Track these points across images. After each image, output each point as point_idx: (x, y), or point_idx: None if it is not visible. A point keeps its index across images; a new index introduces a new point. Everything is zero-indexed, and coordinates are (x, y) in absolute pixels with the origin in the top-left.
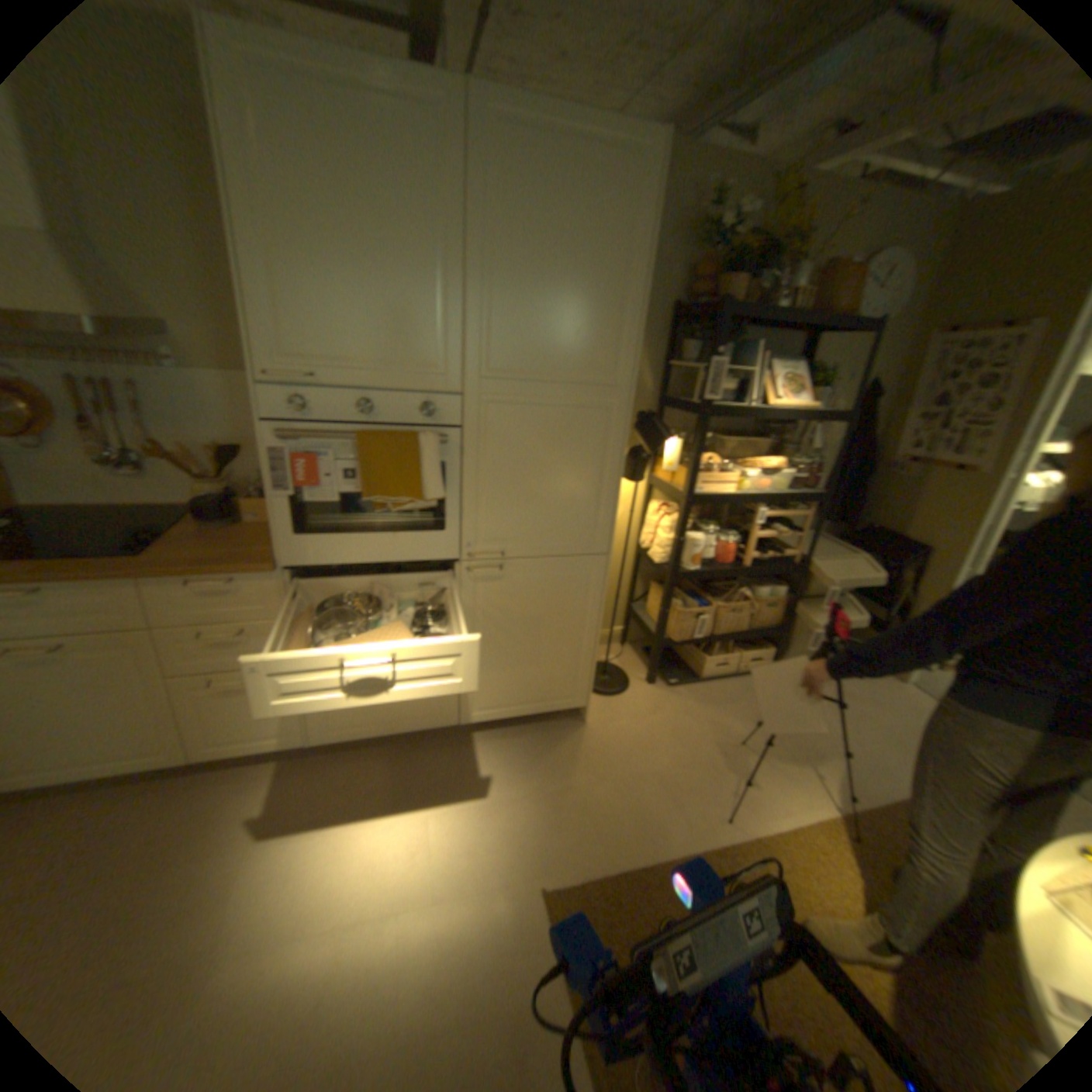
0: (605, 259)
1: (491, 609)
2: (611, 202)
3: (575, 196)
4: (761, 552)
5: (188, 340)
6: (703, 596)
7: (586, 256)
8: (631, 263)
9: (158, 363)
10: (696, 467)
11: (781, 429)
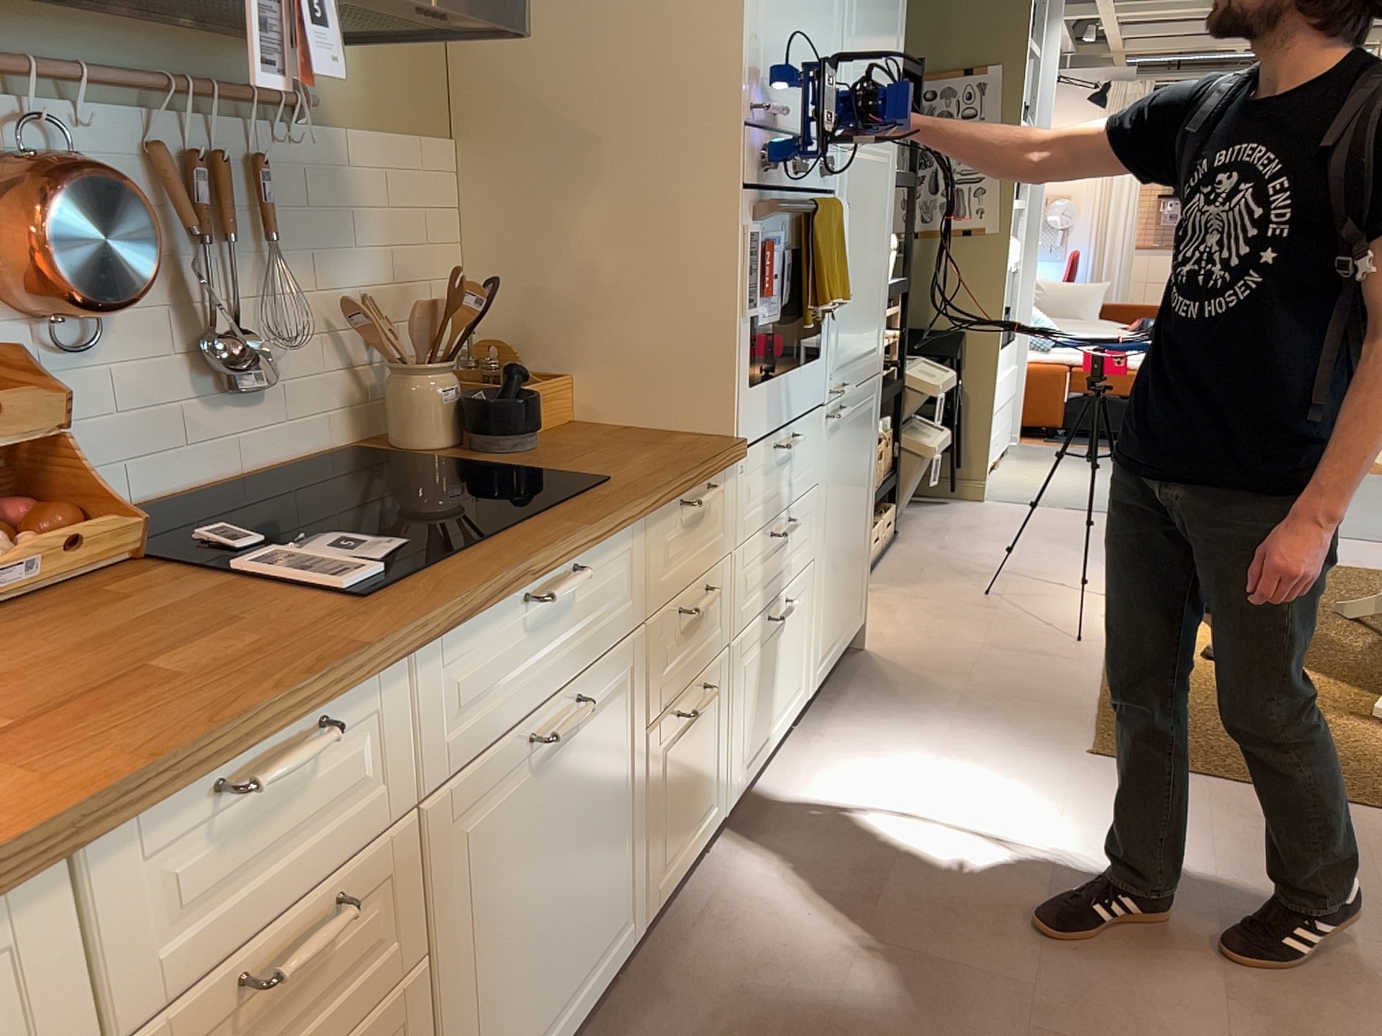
0: None
1: (833, 480)
2: None
3: None
4: None
5: None
6: None
7: None
8: None
9: (290, 120)
10: None
11: None
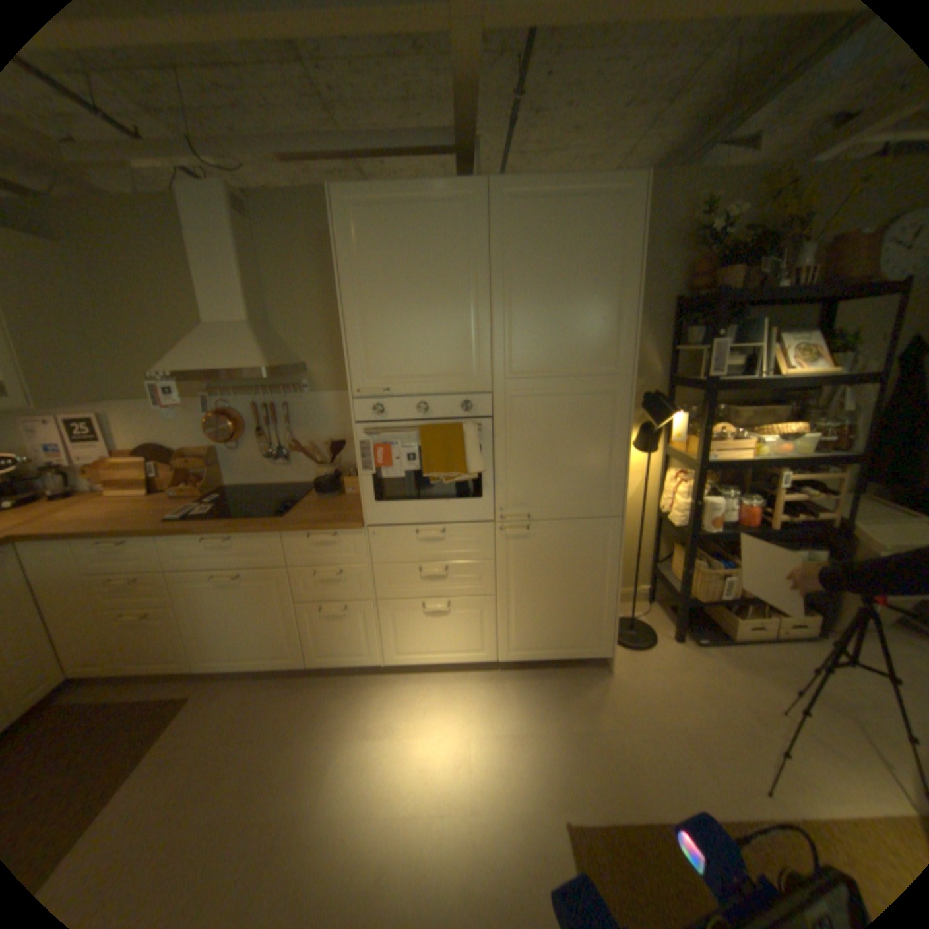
0: (600, 278)
1: (519, 563)
2: (601, 235)
3: (571, 237)
4: (792, 516)
5: (316, 375)
6: (730, 558)
7: (583, 279)
8: (622, 277)
9: (299, 391)
10: (708, 437)
11: (802, 395)
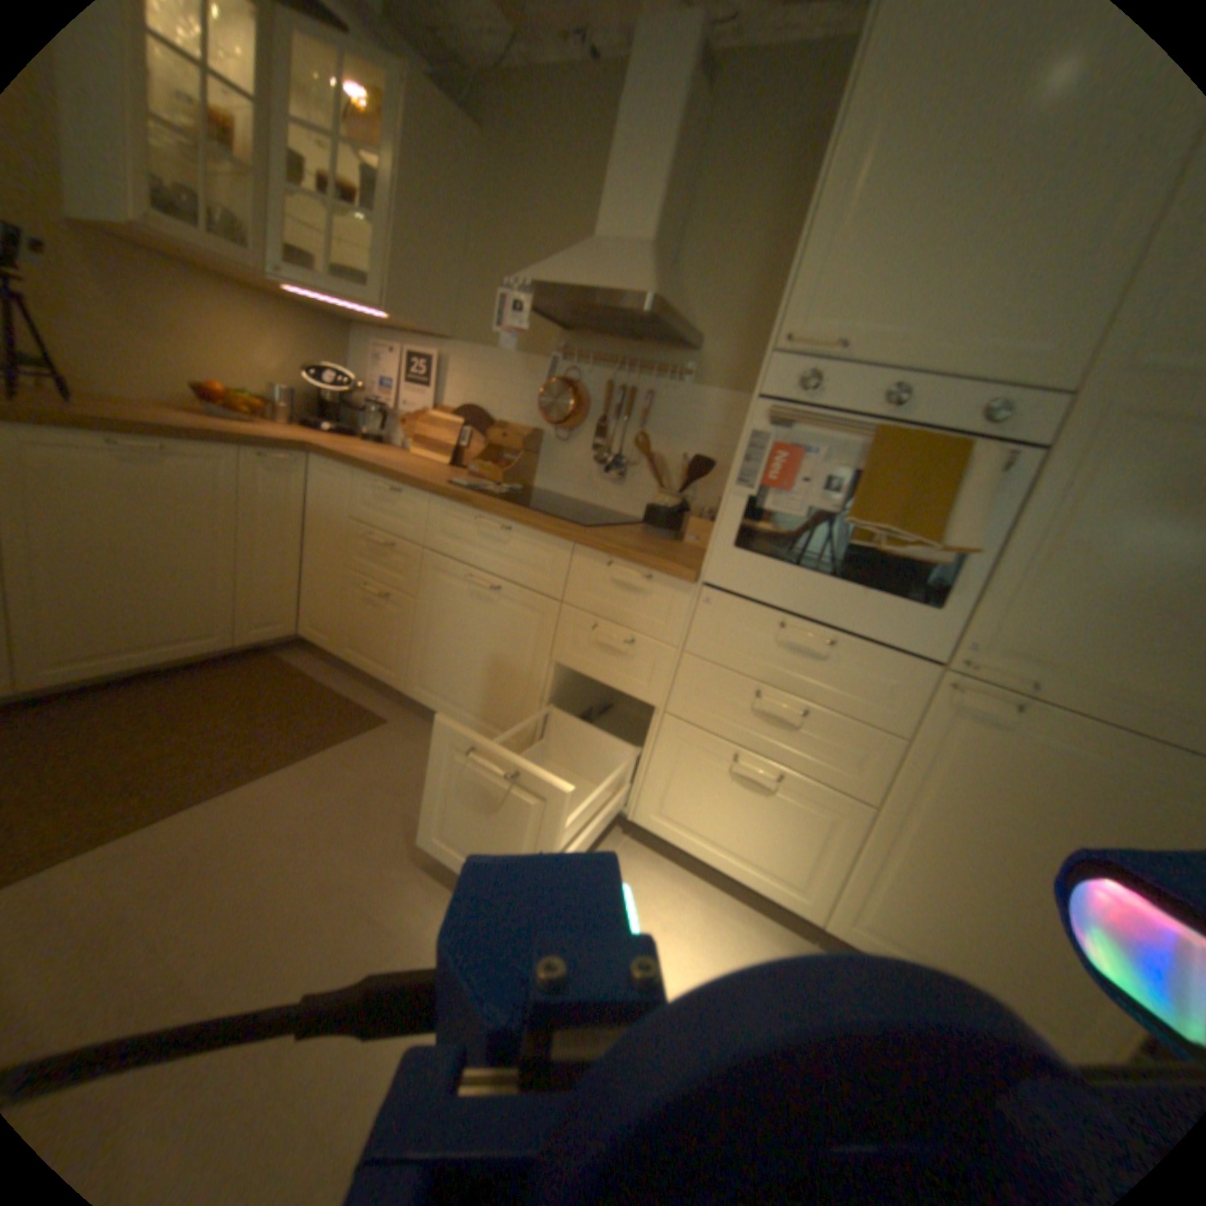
0: None
1: (966, 774)
2: None
3: None
4: None
5: (713, 357)
6: None
7: None
8: None
9: (679, 377)
10: None
11: None
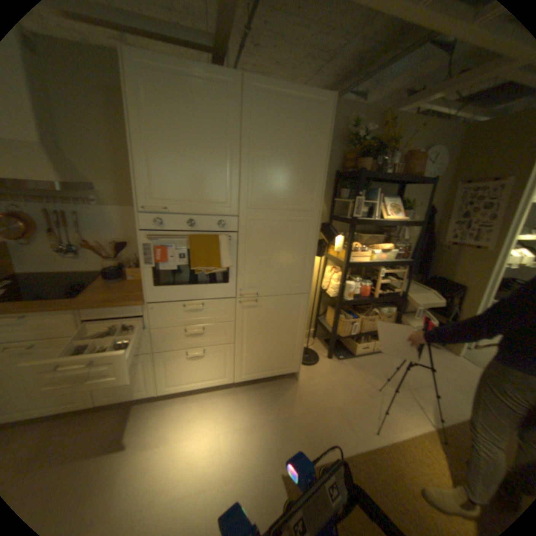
0: (306, 152)
1: (250, 322)
2: (309, 127)
3: (292, 124)
4: (382, 290)
5: (103, 192)
6: (354, 313)
7: (297, 151)
8: (318, 154)
9: (88, 203)
10: (349, 249)
11: (389, 230)
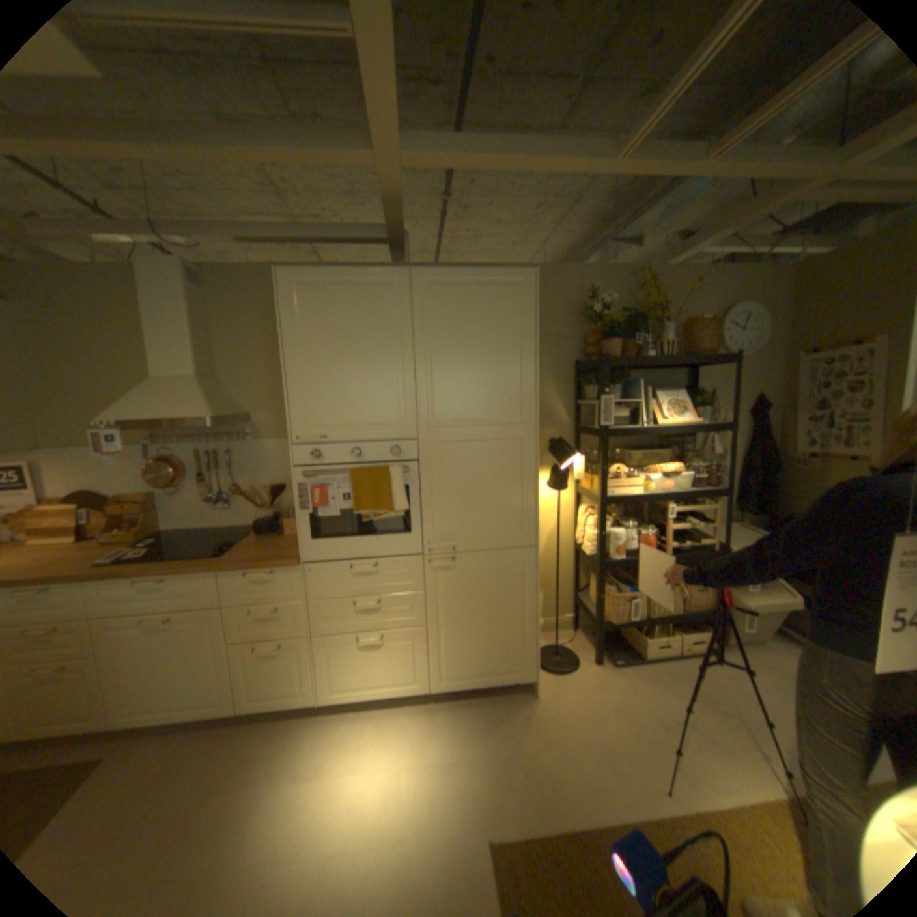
0: (503, 347)
1: (447, 593)
2: (502, 315)
3: (478, 315)
4: (683, 543)
5: (259, 424)
6: (636, 583)
7: (490, 347)
8: (521, 347)
9: (242, 439)
10: (607, 476)
11: (681, 441)
